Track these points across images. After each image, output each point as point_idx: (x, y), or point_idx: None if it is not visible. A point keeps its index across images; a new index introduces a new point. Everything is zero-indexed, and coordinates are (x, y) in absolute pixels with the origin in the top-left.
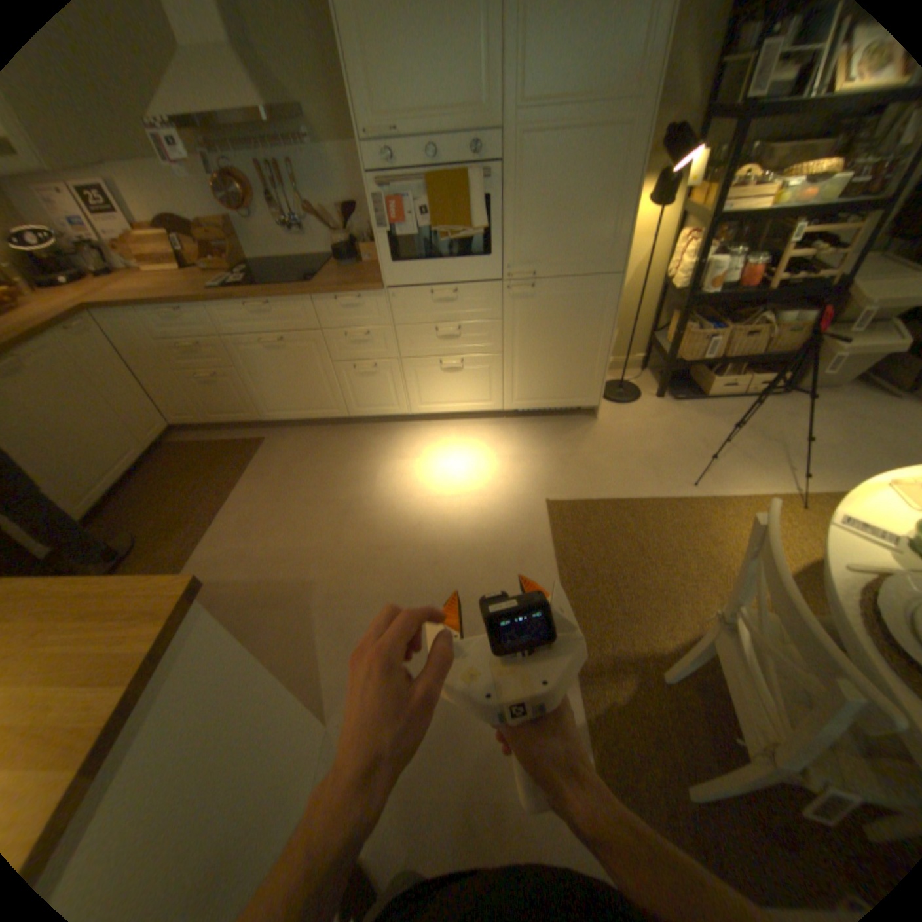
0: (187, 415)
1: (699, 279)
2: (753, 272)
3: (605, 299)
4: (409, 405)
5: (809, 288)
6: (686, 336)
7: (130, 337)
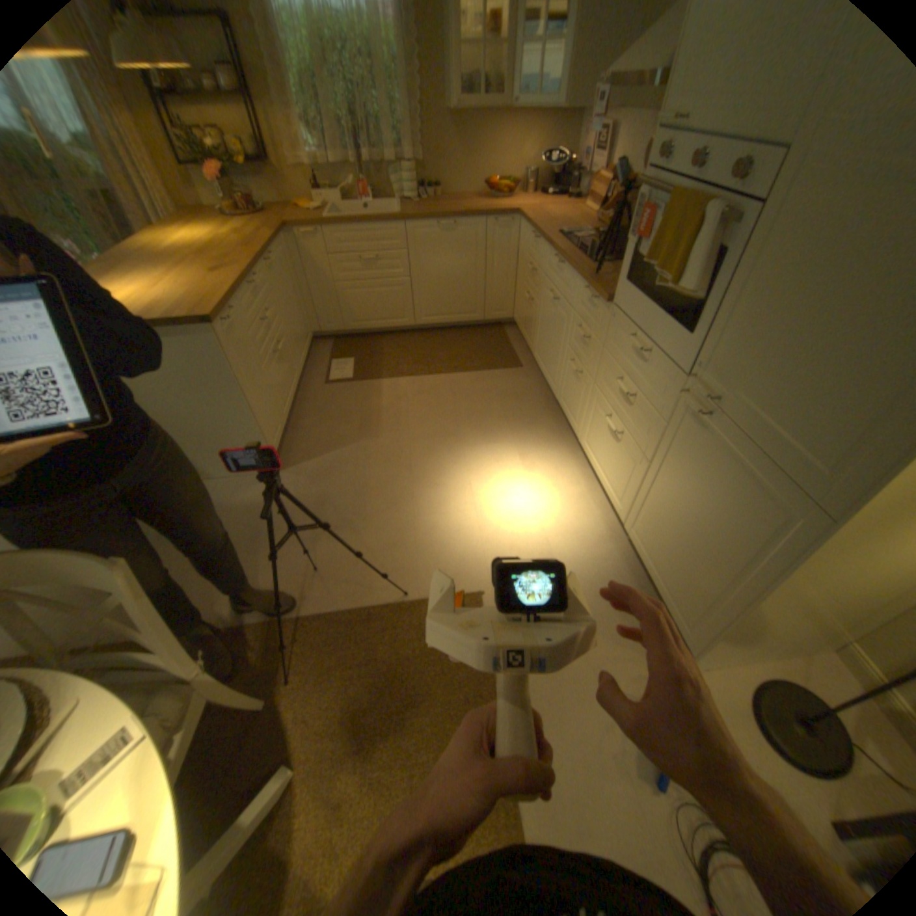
0: (517, 319)
1: None
2: None
3: (781, 534)
4: (580, 433)
5: None
6: None
7: (522, 246)
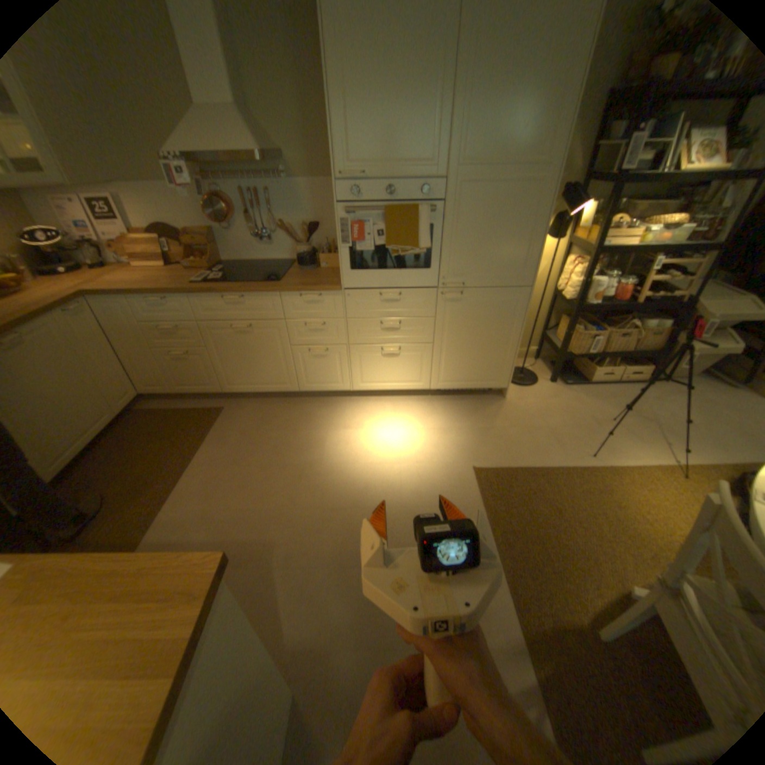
0: (157, 386)
1: (585, 293)
2: (625, 290)
3: (517, 305)
4: (352, 383)
5: (667, 303)
6: (575, 336)
7: (118, 320)
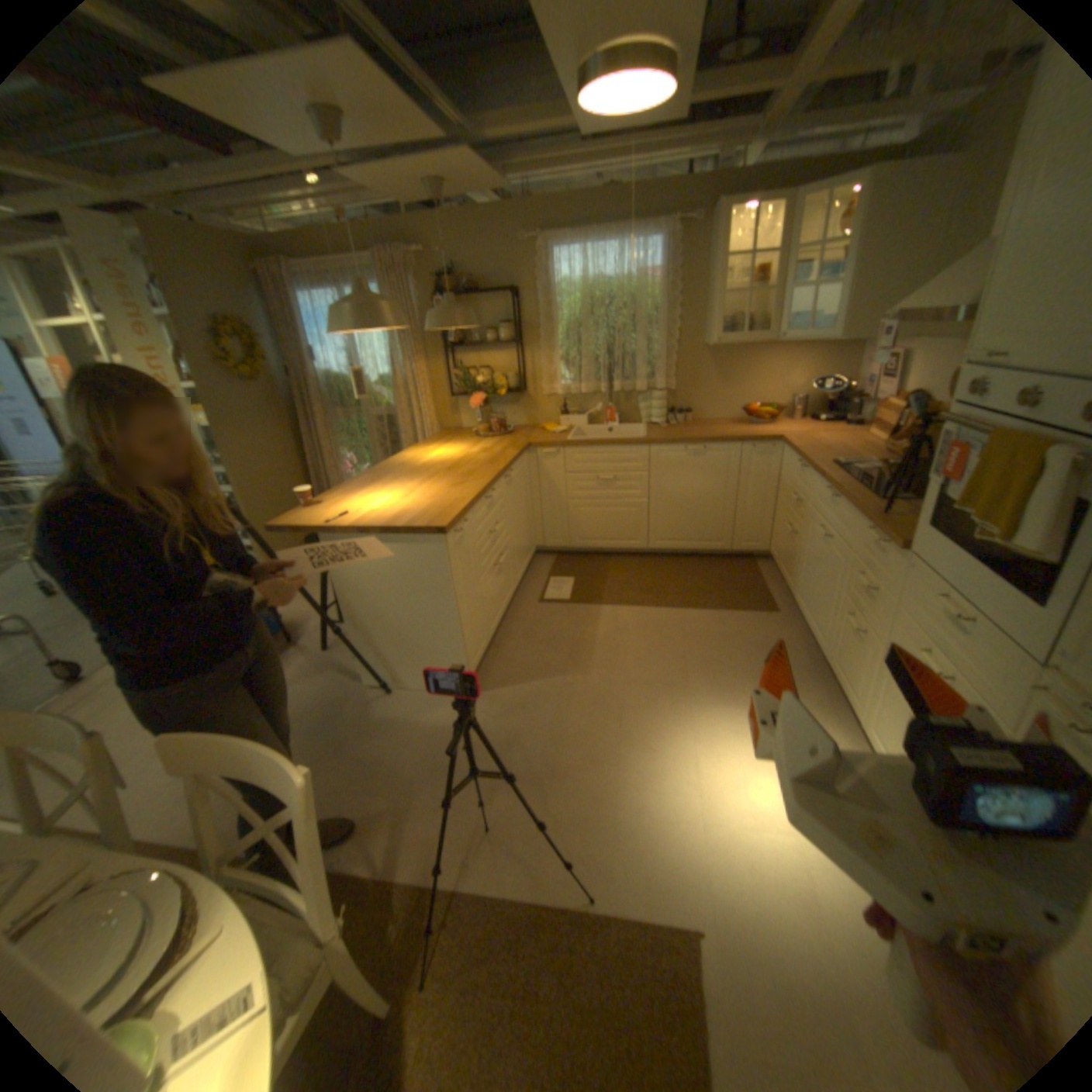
0: (775, 553)
1: None
2: None
3: None
4: (866, 717)
5: None
6: None
7: (785, 473)
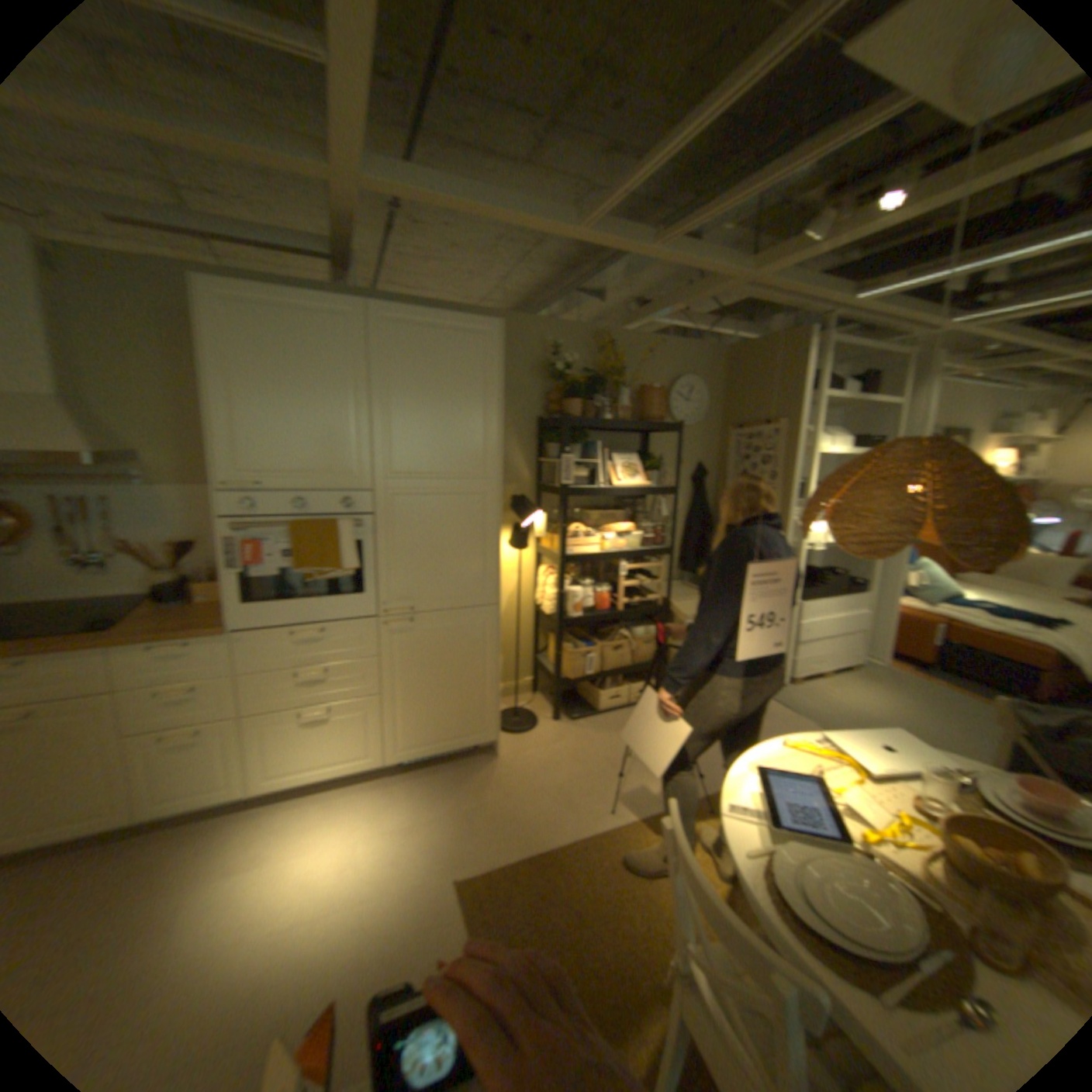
0: None
1: (560, 605)
2: (599, 598)
3: (483, 628)
4: (242, 784)
5: (643, 608)
6: (563, 656)
7: None
